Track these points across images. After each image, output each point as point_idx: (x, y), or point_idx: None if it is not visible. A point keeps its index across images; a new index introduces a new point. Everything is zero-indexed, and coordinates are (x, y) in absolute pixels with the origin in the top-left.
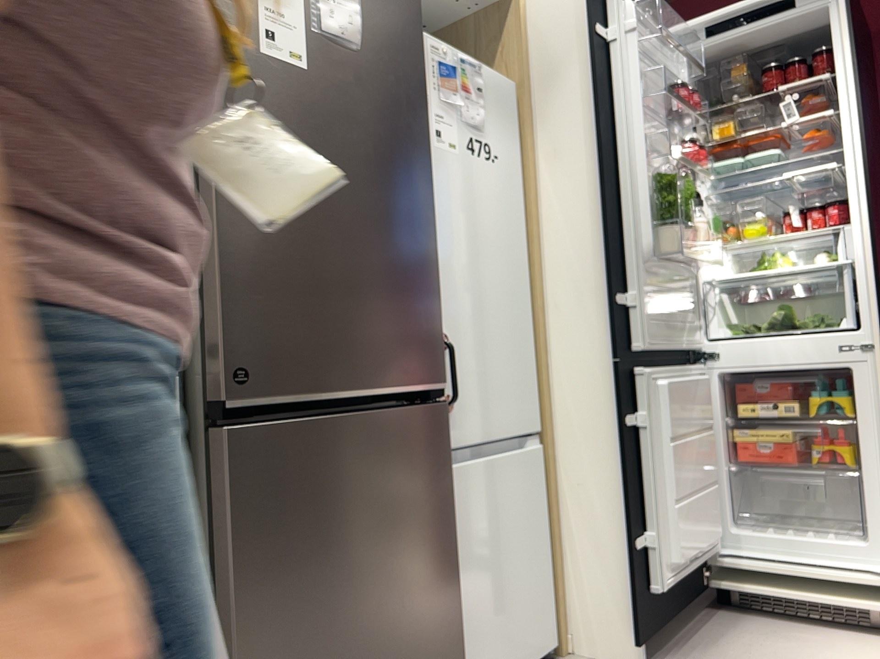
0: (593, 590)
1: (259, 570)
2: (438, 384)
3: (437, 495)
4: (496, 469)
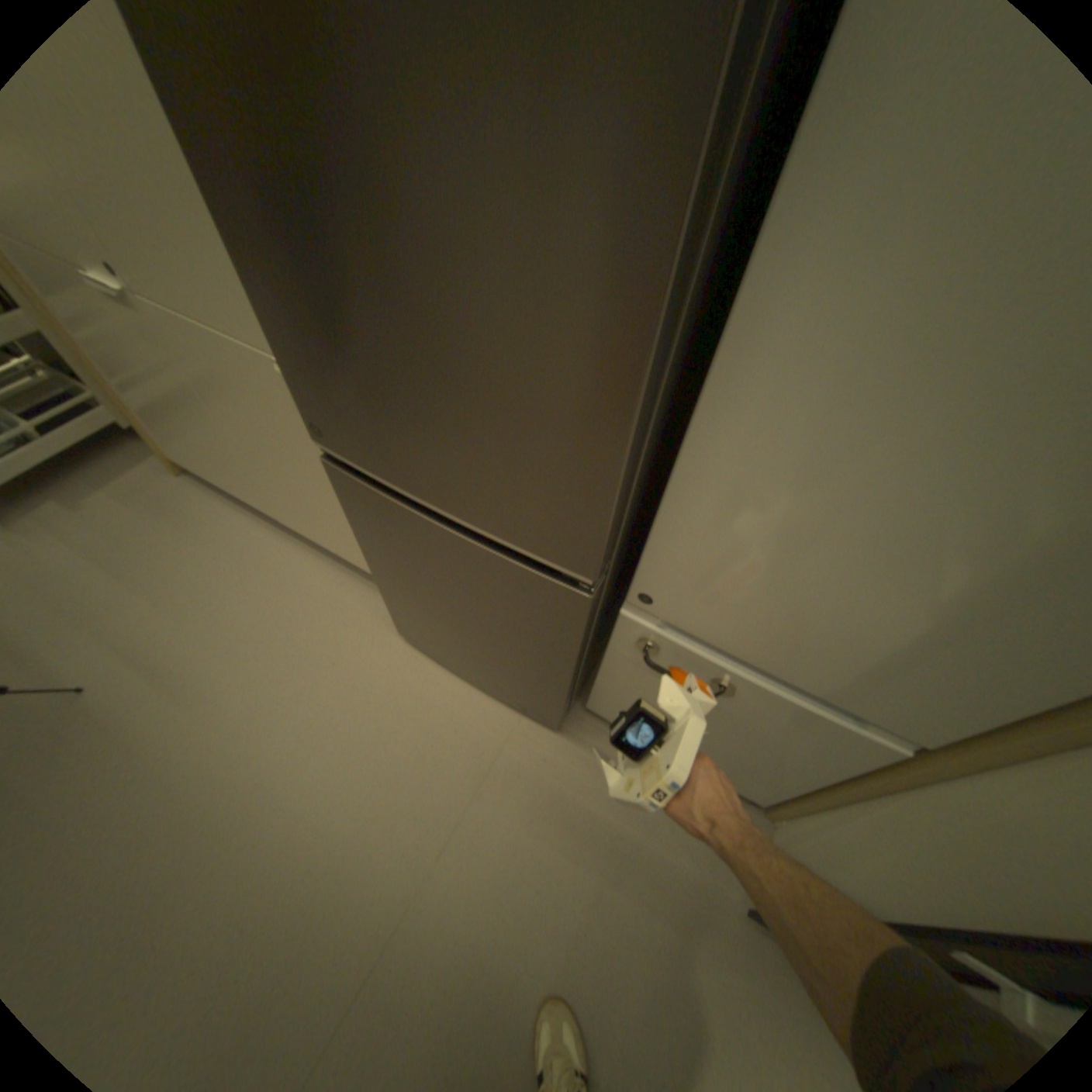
0: (808, 853)
1: (373, 544)
2: (579, 570)
3: (550, 633)
4: (746, 685)
